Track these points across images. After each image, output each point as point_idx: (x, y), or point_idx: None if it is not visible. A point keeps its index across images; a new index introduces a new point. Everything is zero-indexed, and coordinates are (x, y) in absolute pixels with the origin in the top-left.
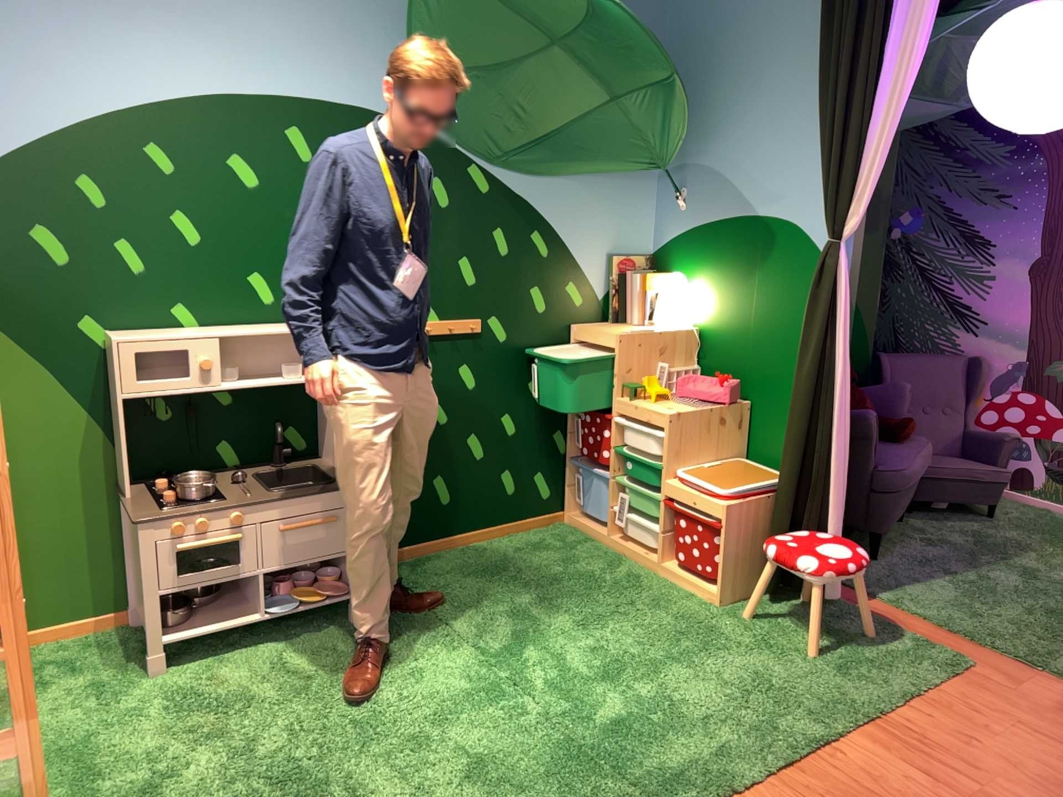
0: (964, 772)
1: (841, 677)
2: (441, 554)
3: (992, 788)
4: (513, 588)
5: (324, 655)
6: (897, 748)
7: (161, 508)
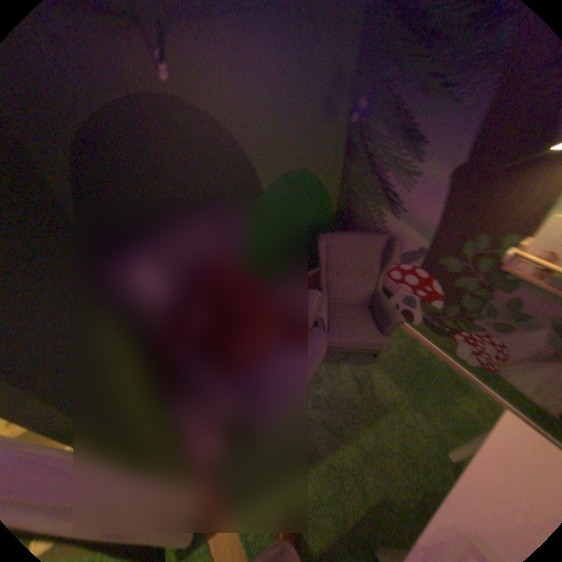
0: None
1: None
2: None
3: None
4: None
5: None
6: None
7: None
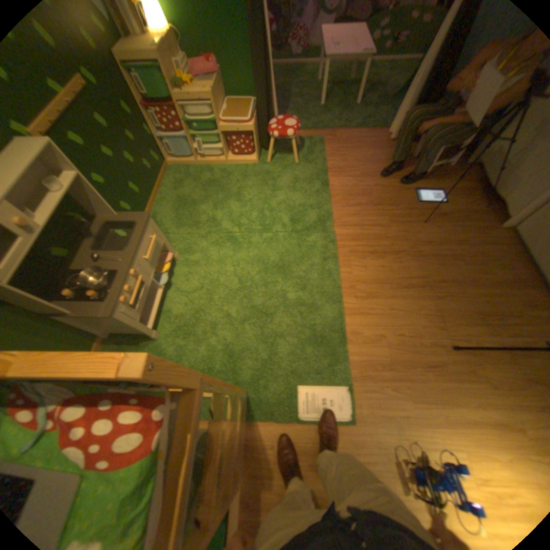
0: (352, 171)
1: (308, 164)
2: (153, 212)
3: (360, 171)
4: (198, 204)
5: (191, 277)
6: (338, 175)
7: (98, 300)
